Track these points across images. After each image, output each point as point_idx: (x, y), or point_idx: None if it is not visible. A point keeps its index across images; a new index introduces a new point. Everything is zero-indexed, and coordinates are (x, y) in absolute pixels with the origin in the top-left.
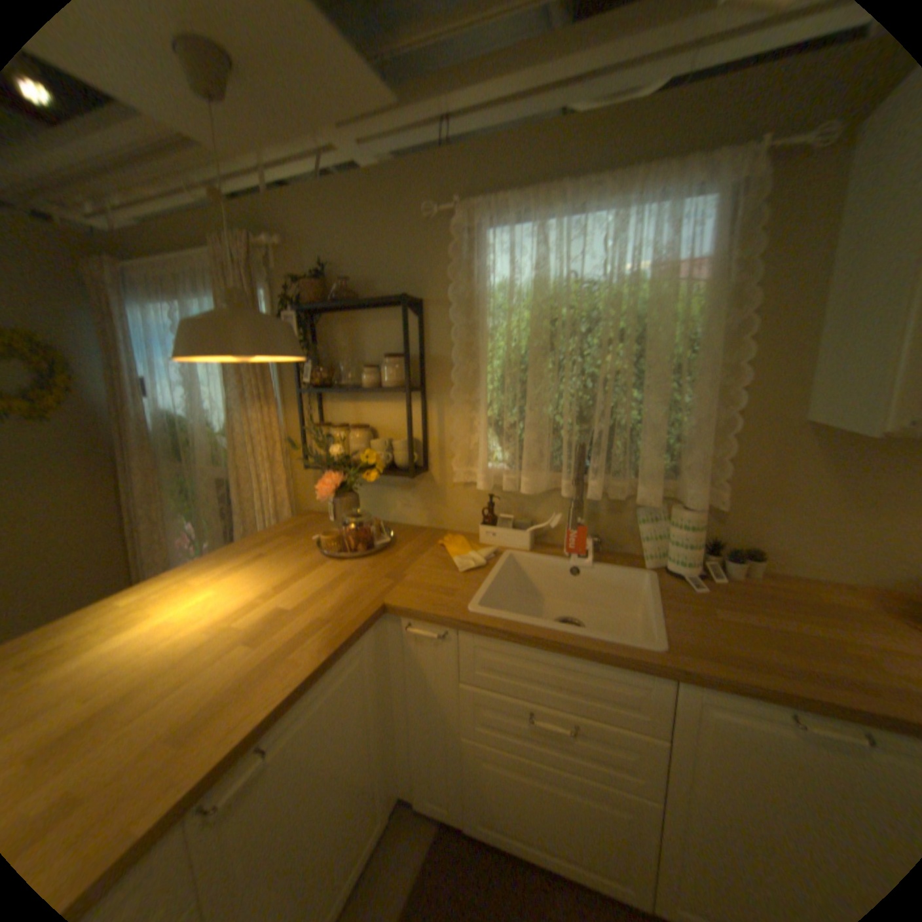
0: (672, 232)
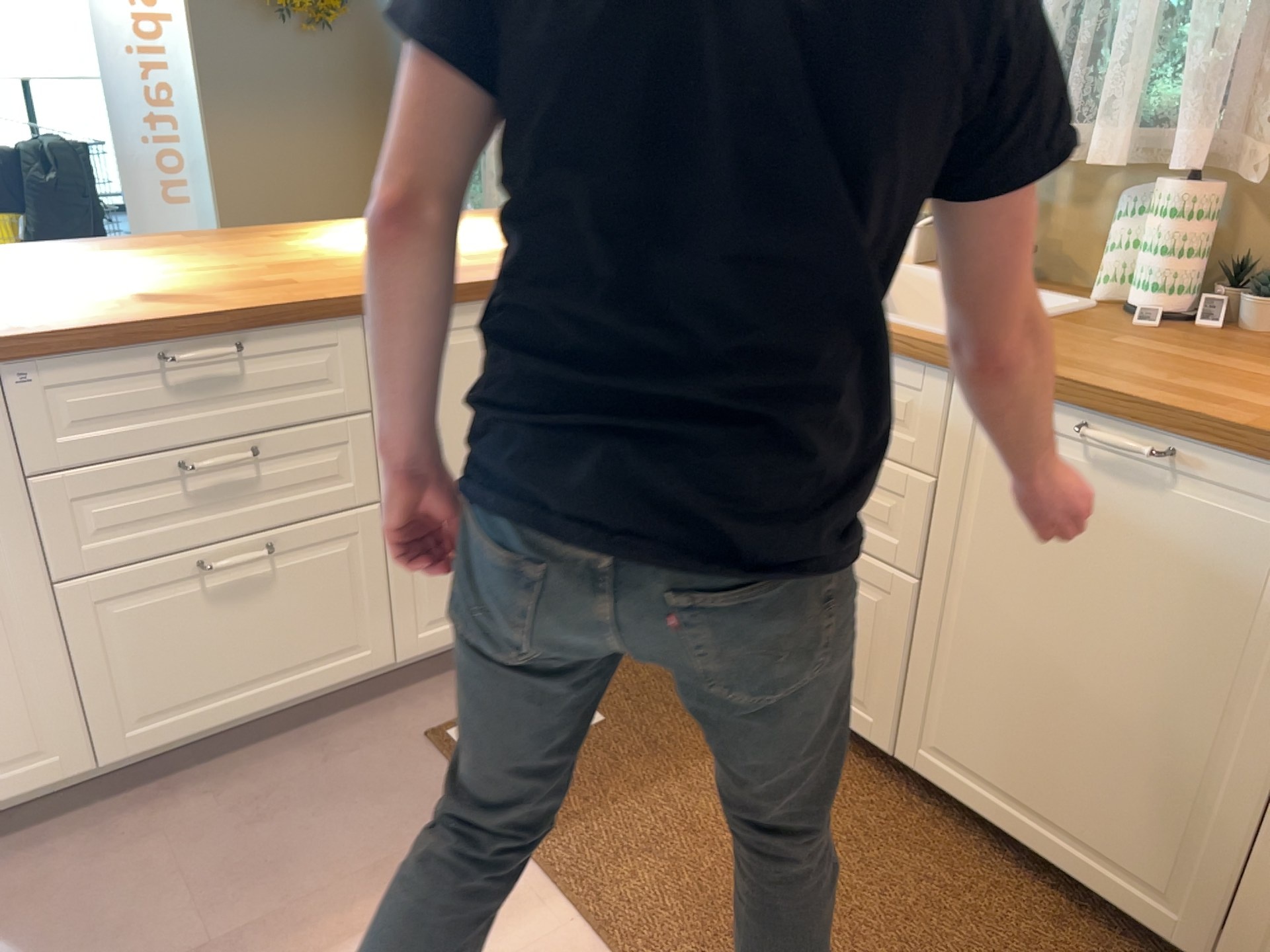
0: None
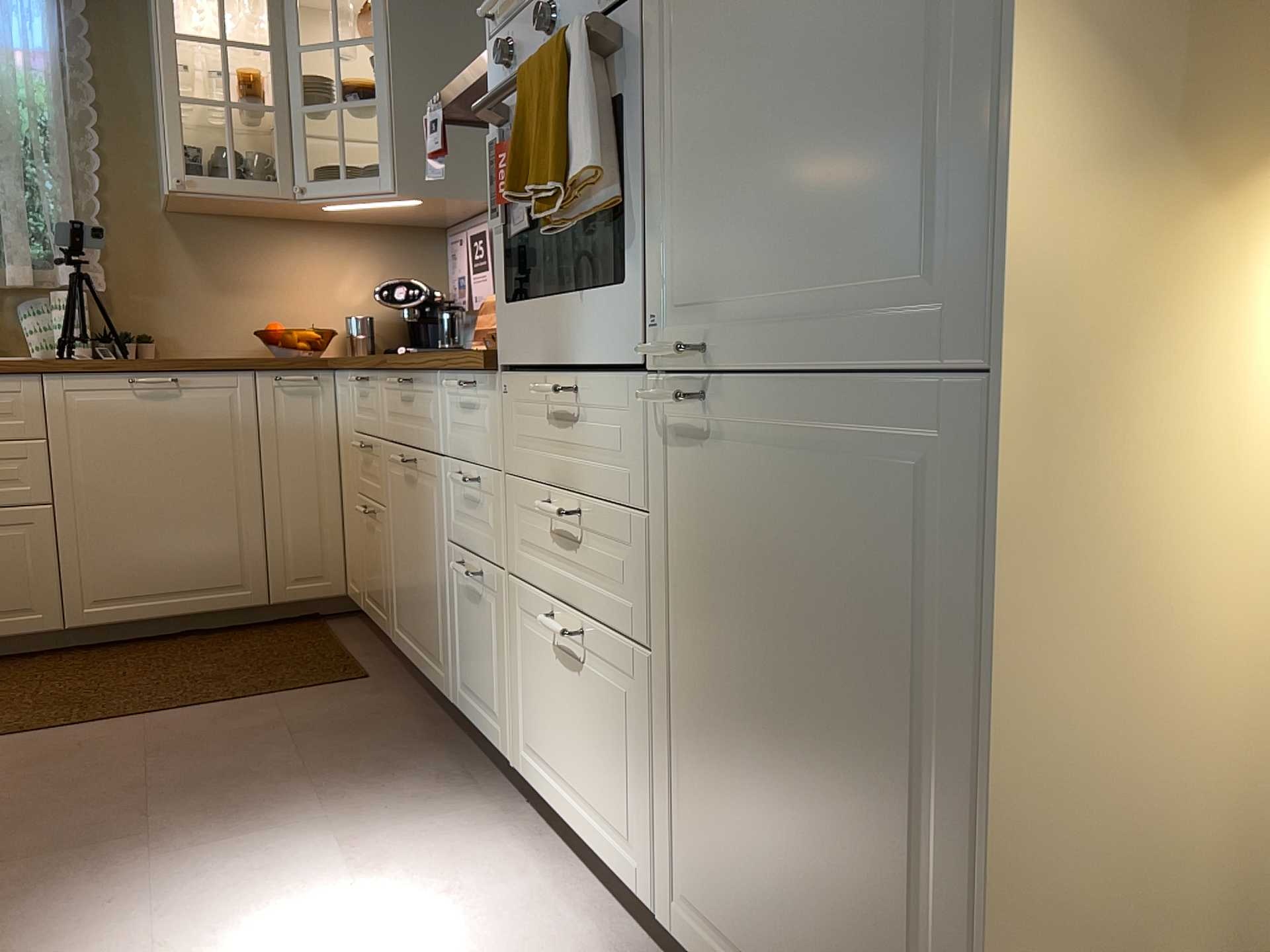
0: (1, 21)
